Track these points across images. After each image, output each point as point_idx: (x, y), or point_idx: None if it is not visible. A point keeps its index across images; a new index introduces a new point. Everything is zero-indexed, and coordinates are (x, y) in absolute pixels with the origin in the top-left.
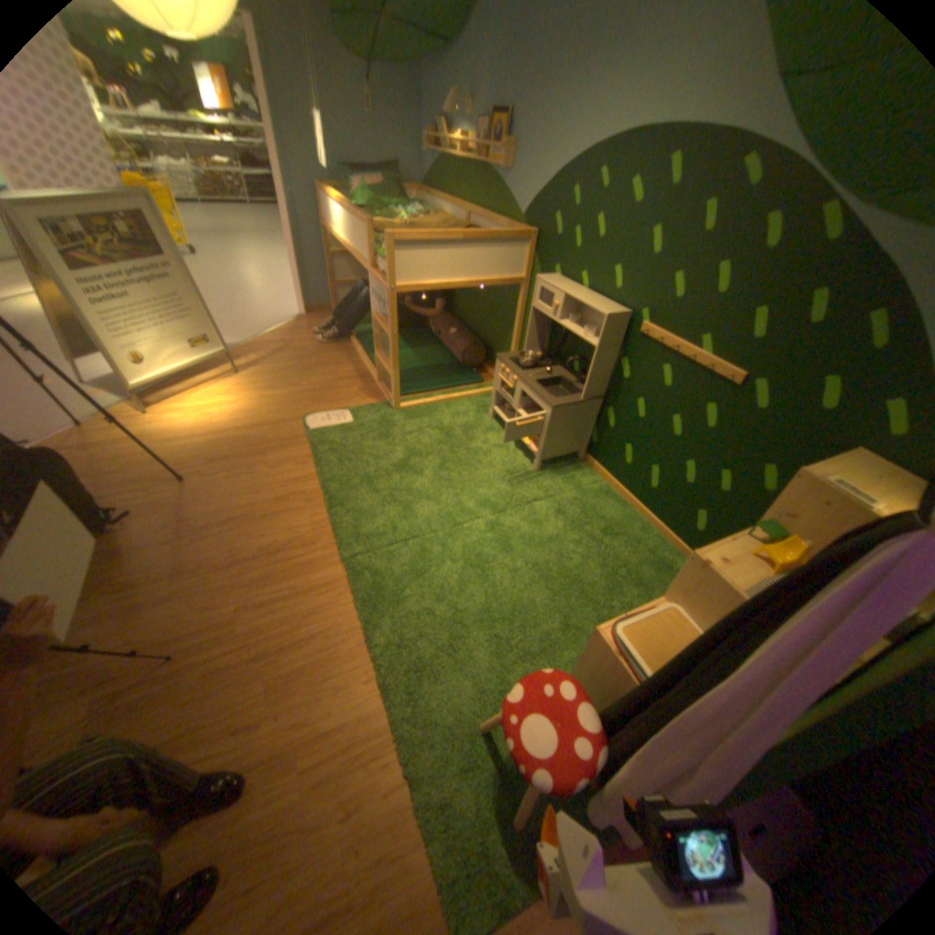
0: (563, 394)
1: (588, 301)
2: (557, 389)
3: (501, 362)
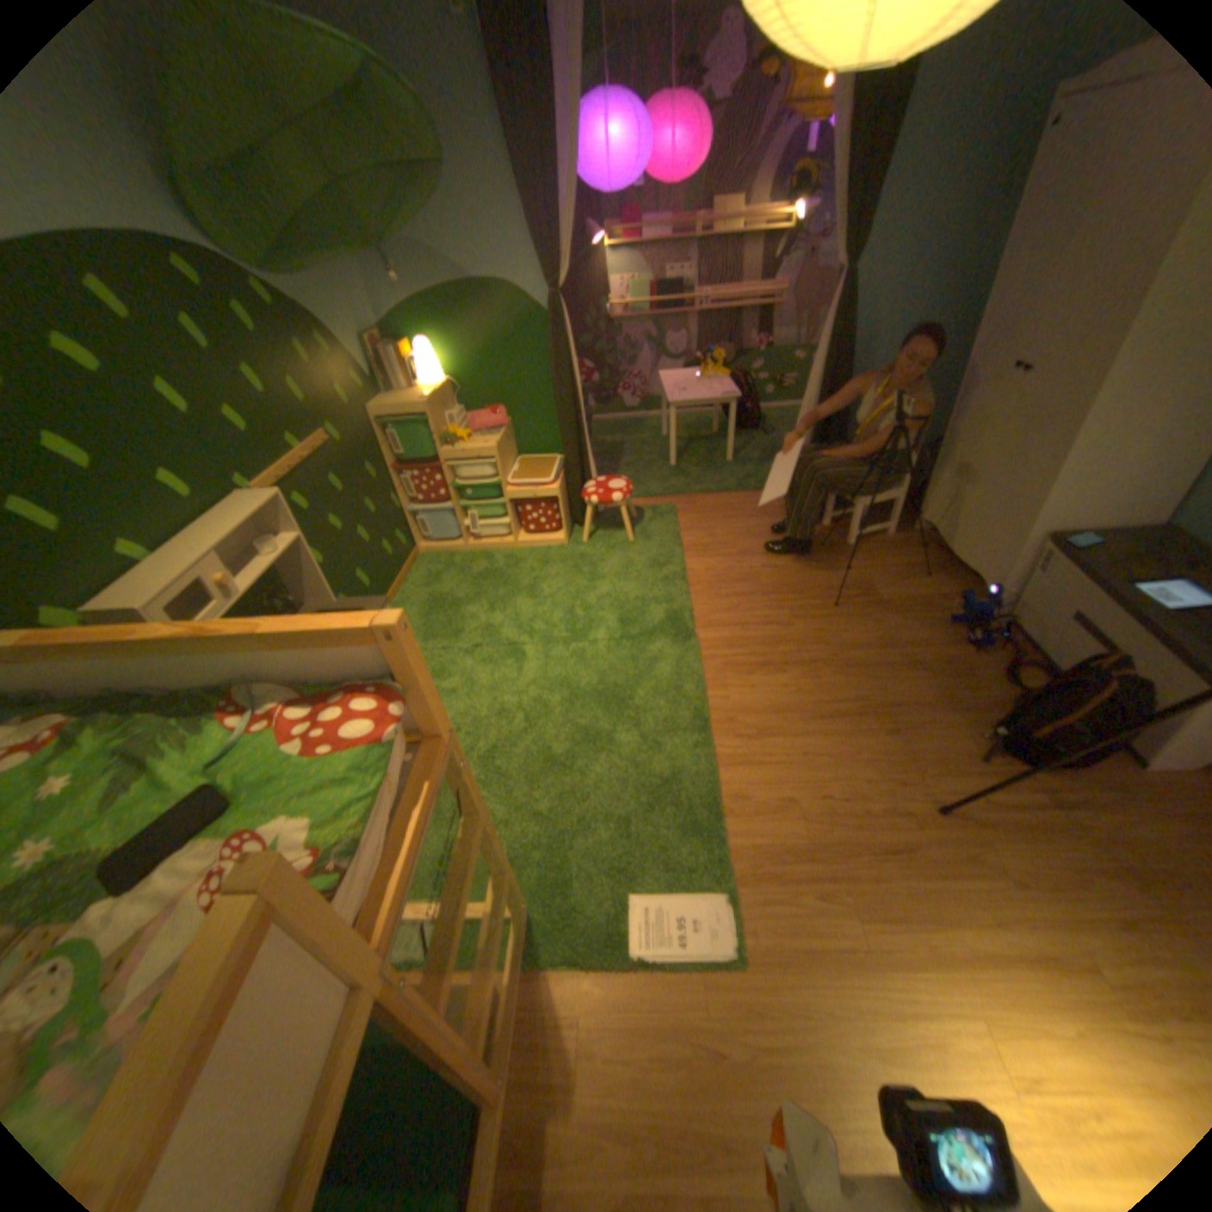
0: None
1: (228, 520)
2: None
3: None
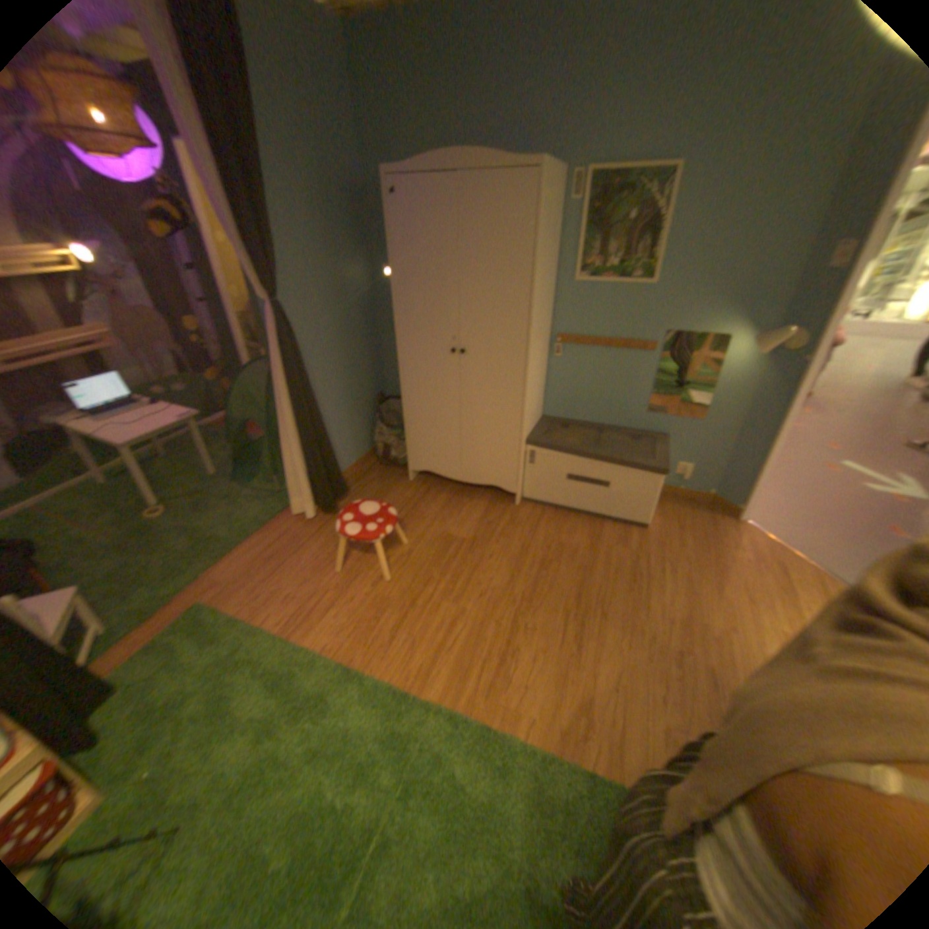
0: None
1: None
2: None
3: None
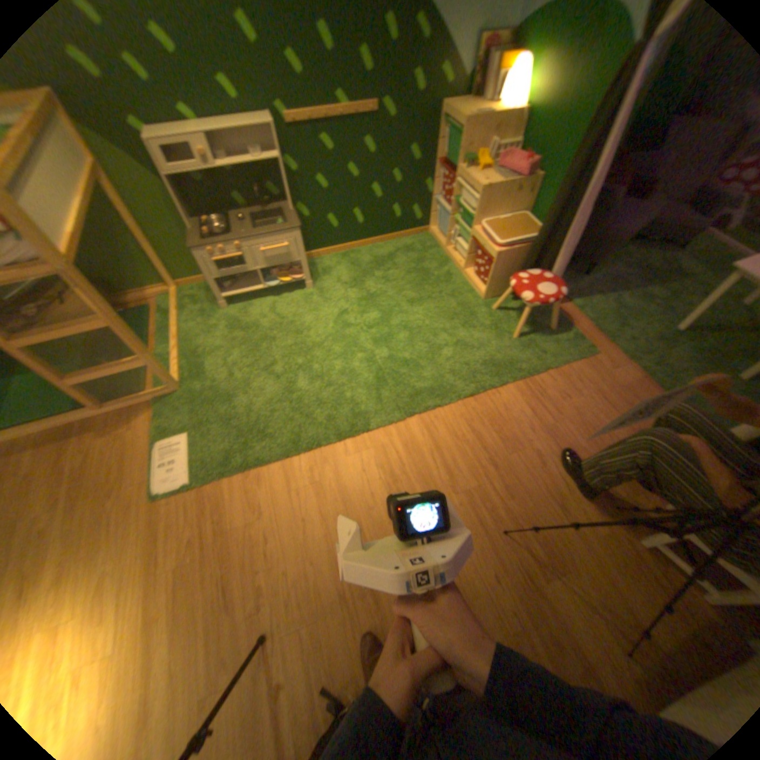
0: (268, 223)
1: (232, 124)
2: (258, 225)
3: (203, 245)
